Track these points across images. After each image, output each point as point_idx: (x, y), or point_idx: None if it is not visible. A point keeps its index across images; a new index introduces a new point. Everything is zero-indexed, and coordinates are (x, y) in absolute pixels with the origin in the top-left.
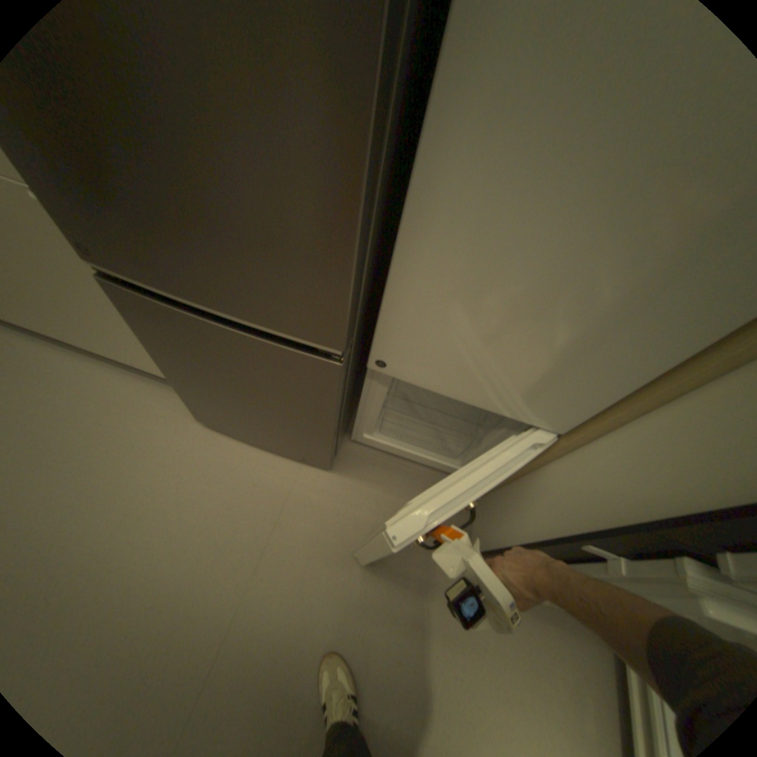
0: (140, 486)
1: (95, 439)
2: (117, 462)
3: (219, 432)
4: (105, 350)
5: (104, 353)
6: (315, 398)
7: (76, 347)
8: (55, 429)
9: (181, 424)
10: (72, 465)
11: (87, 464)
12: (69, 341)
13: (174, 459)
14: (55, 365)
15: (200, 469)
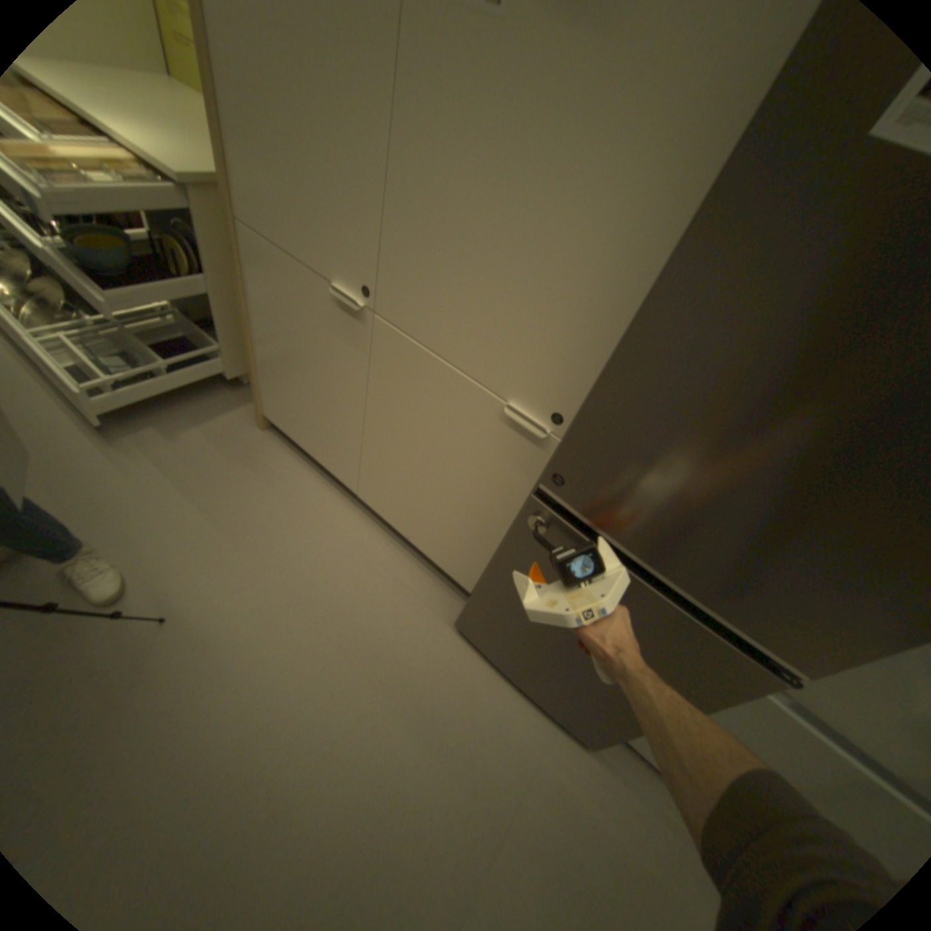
0: (382, 685)
1: (350, 606)
2: (365, 643)
3: (471, 647)
4: (392, 514)
5: (386, 515)
6: (693, 692)
7: (351, 494)
8: (317, 580)
9: (434, 621)
10: (323, 629)
11: (337, 634)
12: (358, 491)
13: (422, 663)
14: (329, 508)
15: (446, 688)
